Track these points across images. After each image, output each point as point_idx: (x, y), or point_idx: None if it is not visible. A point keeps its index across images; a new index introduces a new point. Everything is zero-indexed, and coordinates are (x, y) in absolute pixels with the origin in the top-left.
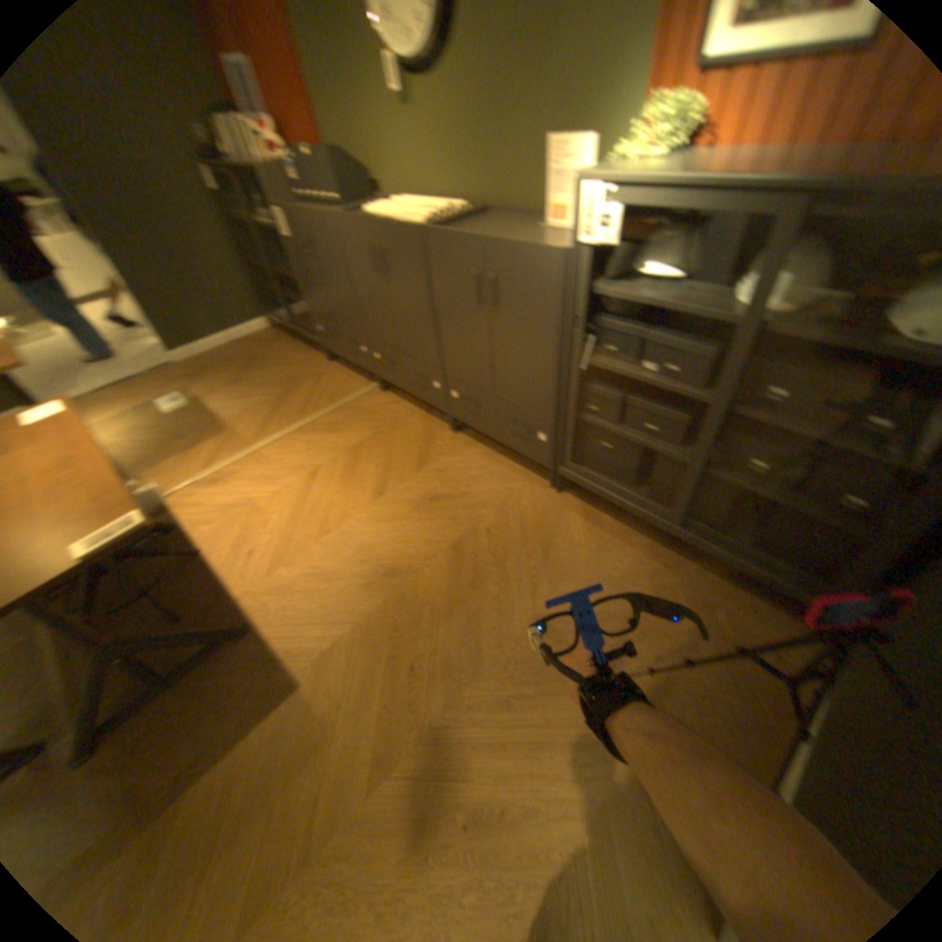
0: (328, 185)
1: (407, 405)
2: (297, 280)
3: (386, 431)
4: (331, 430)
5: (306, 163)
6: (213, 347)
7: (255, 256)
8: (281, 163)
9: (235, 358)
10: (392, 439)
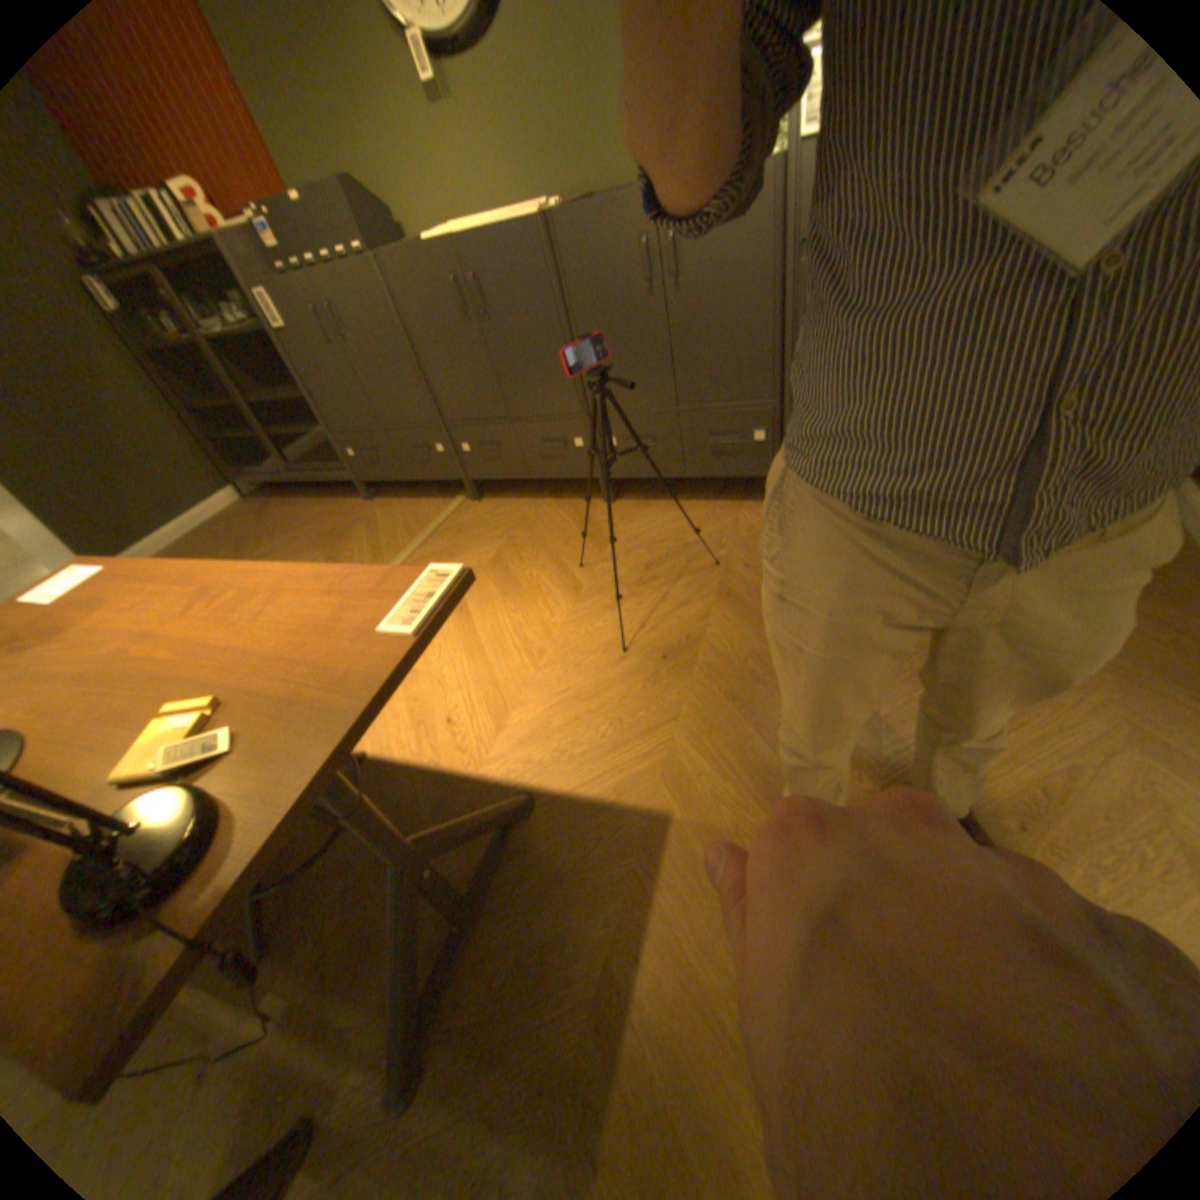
0: (349, 228)
1: (526, 499)
2: (303, 394)
3: (524, 531)
4: (446, 557)
5: (304, 210)
6: (171, 544)
7: (203, 396)
8: (253, 226)
9: (219, 541)
10: (539, 534)
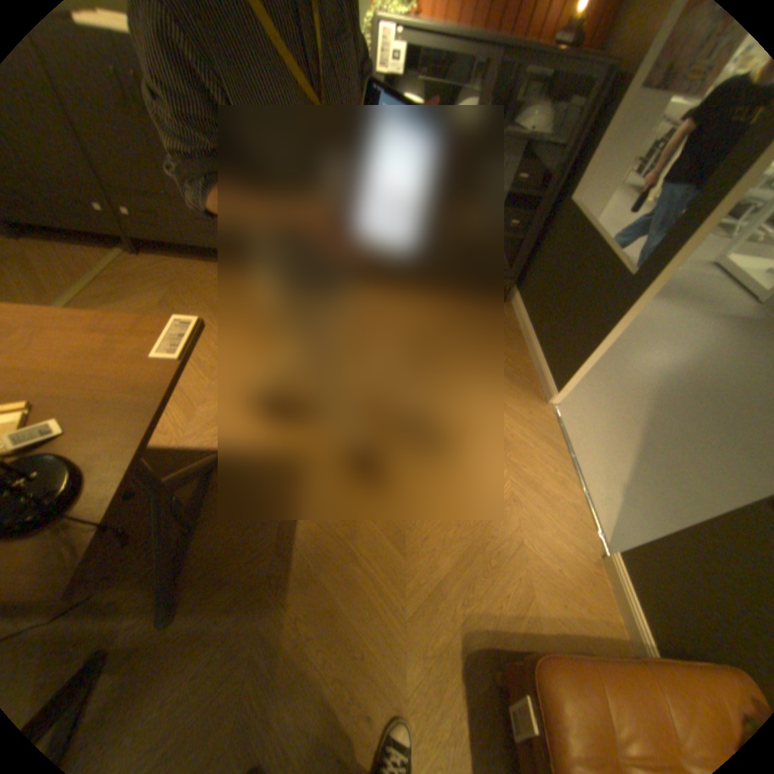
0: None
1: (180, 259)
2: None
3: (182, 283)
4: (116, 298)
5: None
6: None
7: None
8: None
9: None
10: (196, 287)
